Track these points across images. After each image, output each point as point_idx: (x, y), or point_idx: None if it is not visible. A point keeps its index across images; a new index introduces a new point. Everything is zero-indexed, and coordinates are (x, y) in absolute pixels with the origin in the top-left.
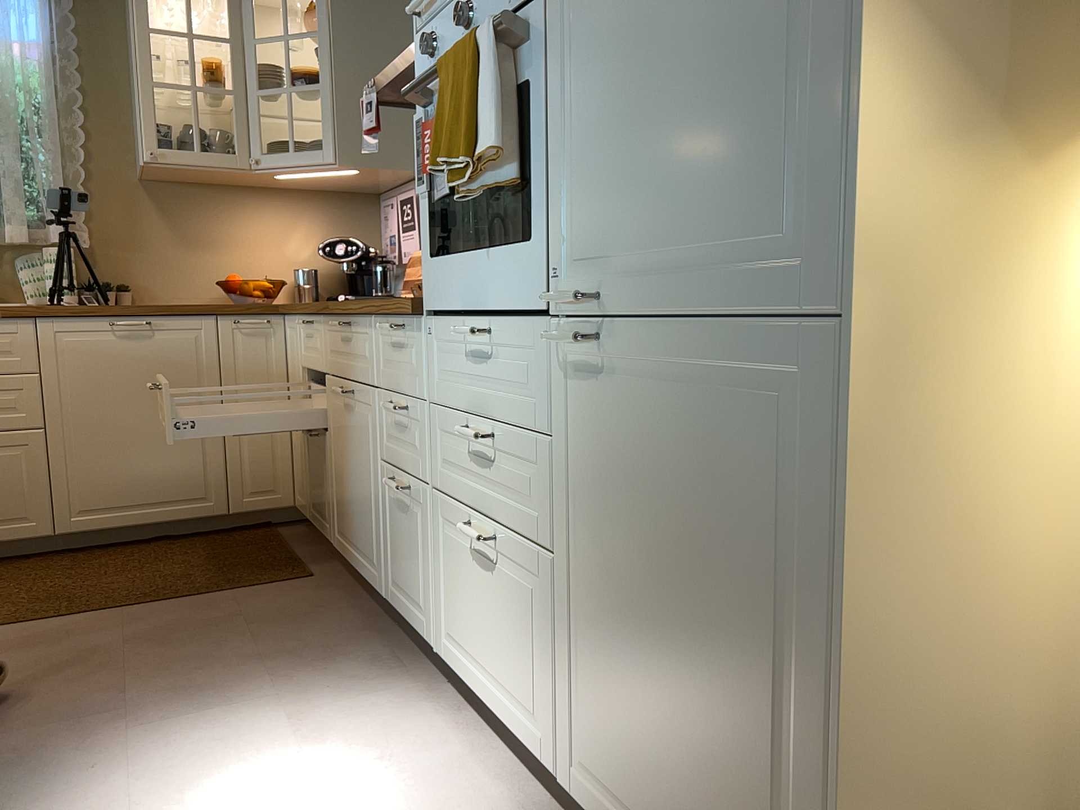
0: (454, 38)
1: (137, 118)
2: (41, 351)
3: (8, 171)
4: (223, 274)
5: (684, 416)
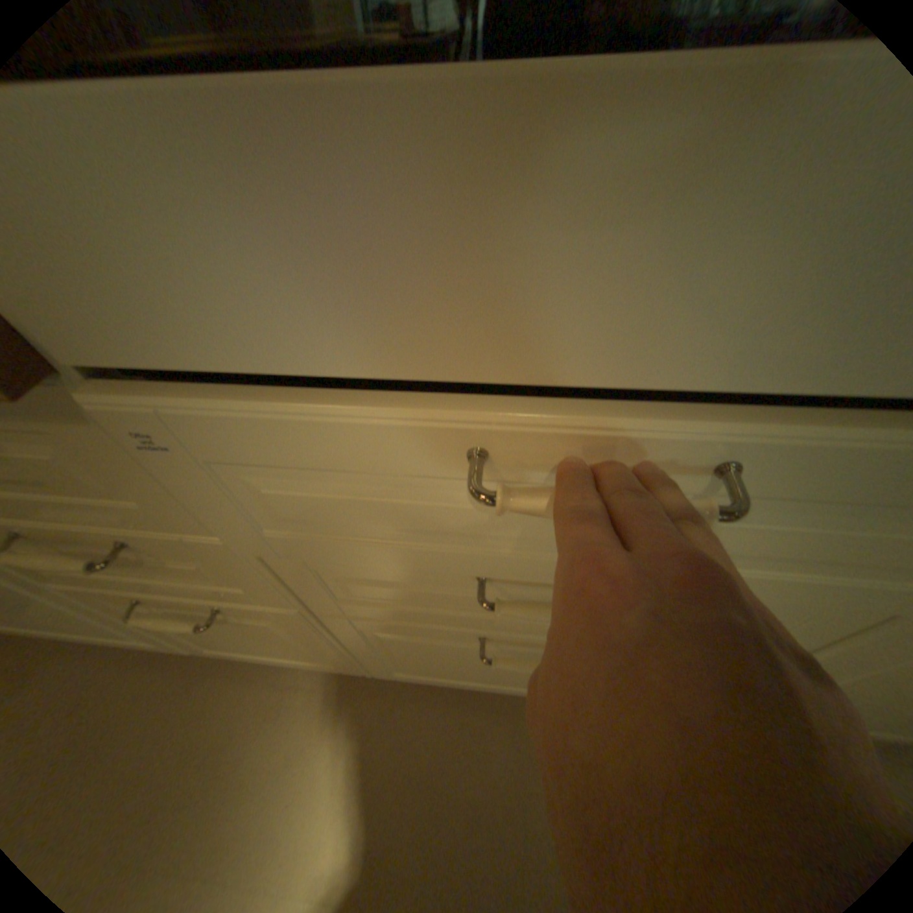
0: None
1: None
2: None
3: None
4: None
5: None
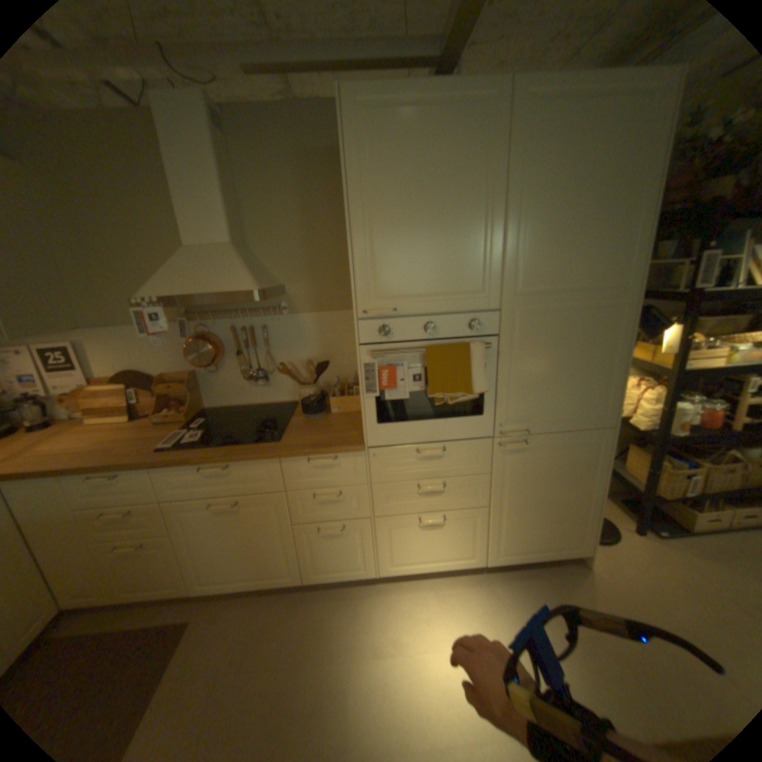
0: (408, 333)
1: None
2: None
3: None
4: None
5: (558, 454)
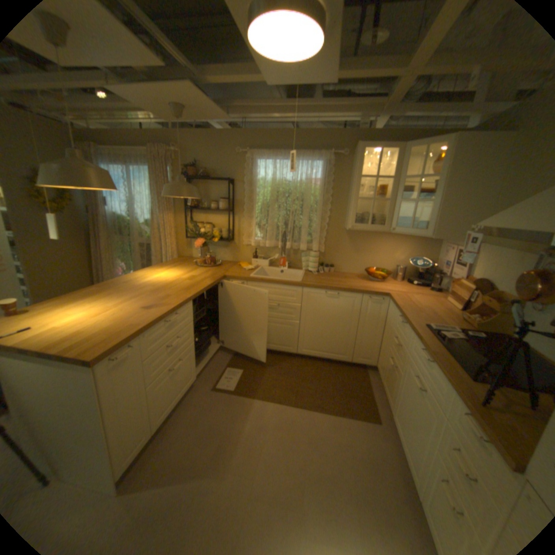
0: None
1: (348, 205)
2: (302, 297)
3: (303, 226)
4: (367, 263)
5: None
